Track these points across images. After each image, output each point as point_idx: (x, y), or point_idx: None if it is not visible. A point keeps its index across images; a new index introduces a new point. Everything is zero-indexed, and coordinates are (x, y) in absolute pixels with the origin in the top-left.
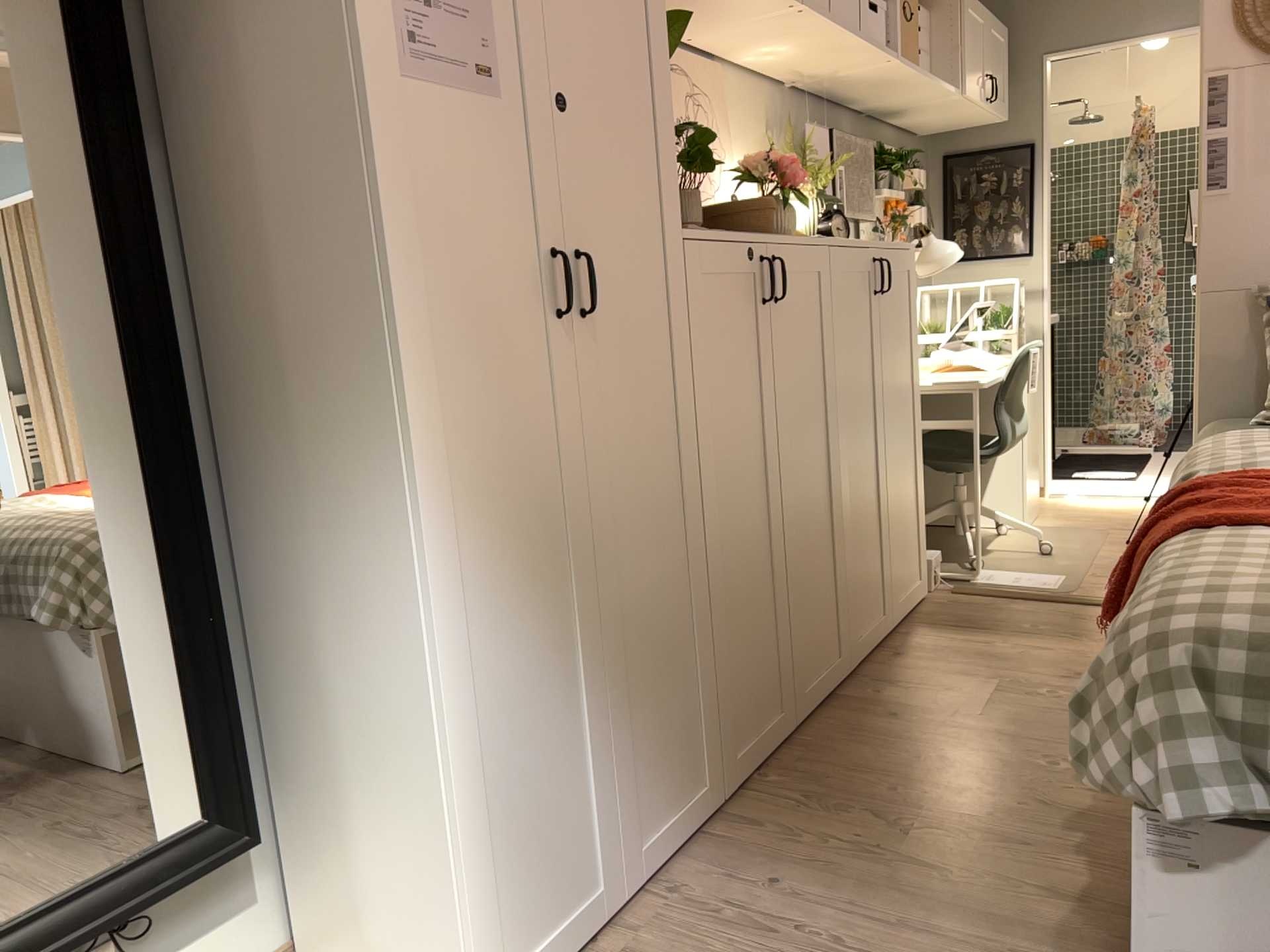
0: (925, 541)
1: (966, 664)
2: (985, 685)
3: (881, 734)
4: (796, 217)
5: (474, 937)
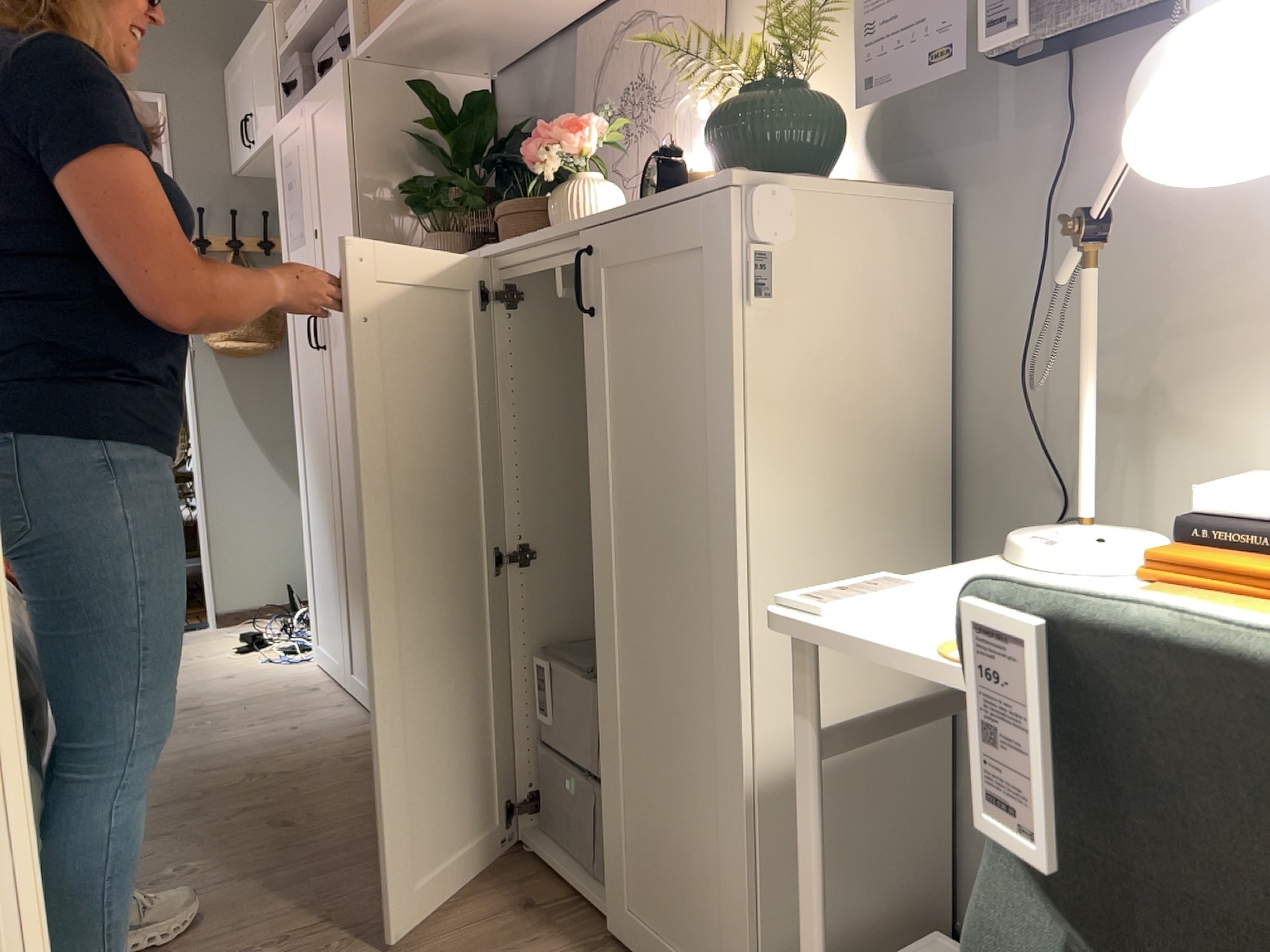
0: (743, 938)
1: (422, 948)
2: (355, 929)
3: (374, 820)
4: (567, 204)
5: (310, 609)
